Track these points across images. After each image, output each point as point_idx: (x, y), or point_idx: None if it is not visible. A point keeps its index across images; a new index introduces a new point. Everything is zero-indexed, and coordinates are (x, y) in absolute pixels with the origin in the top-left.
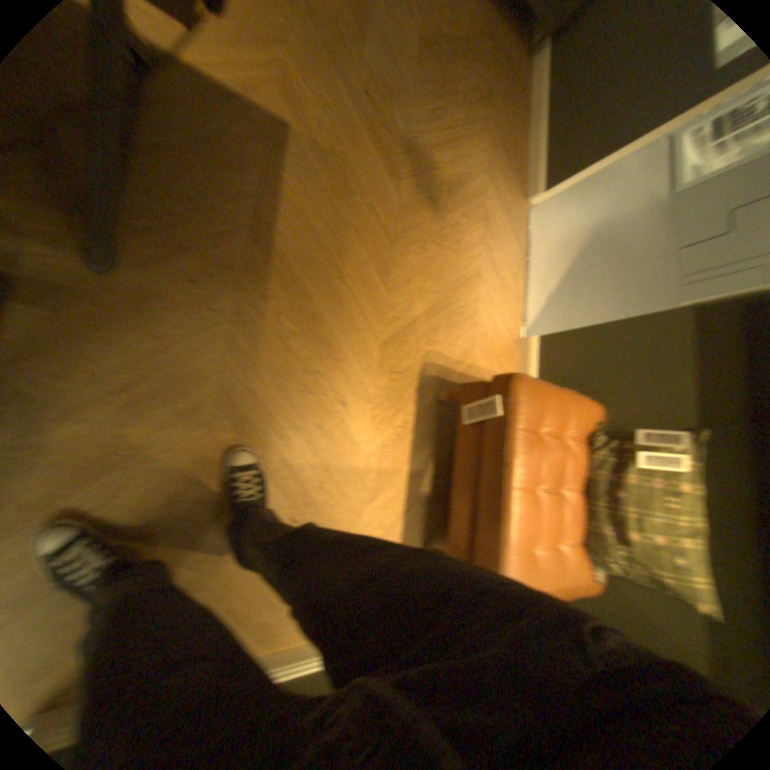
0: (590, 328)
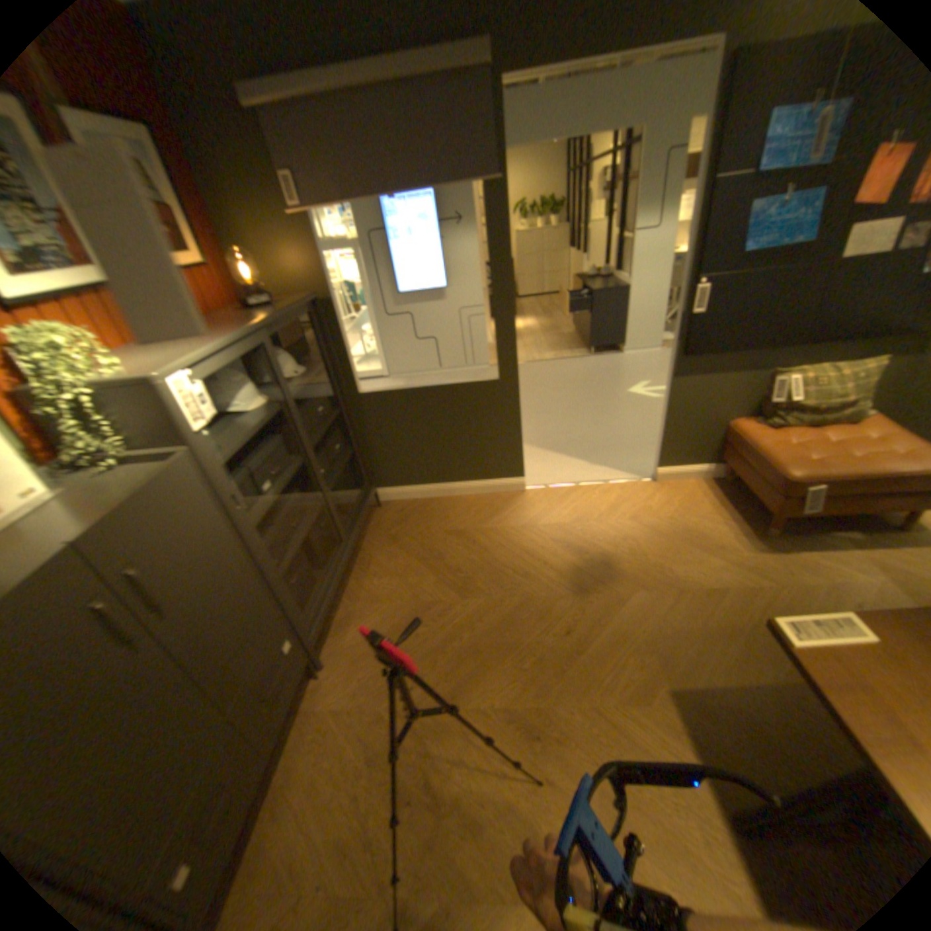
0: (664, 434)
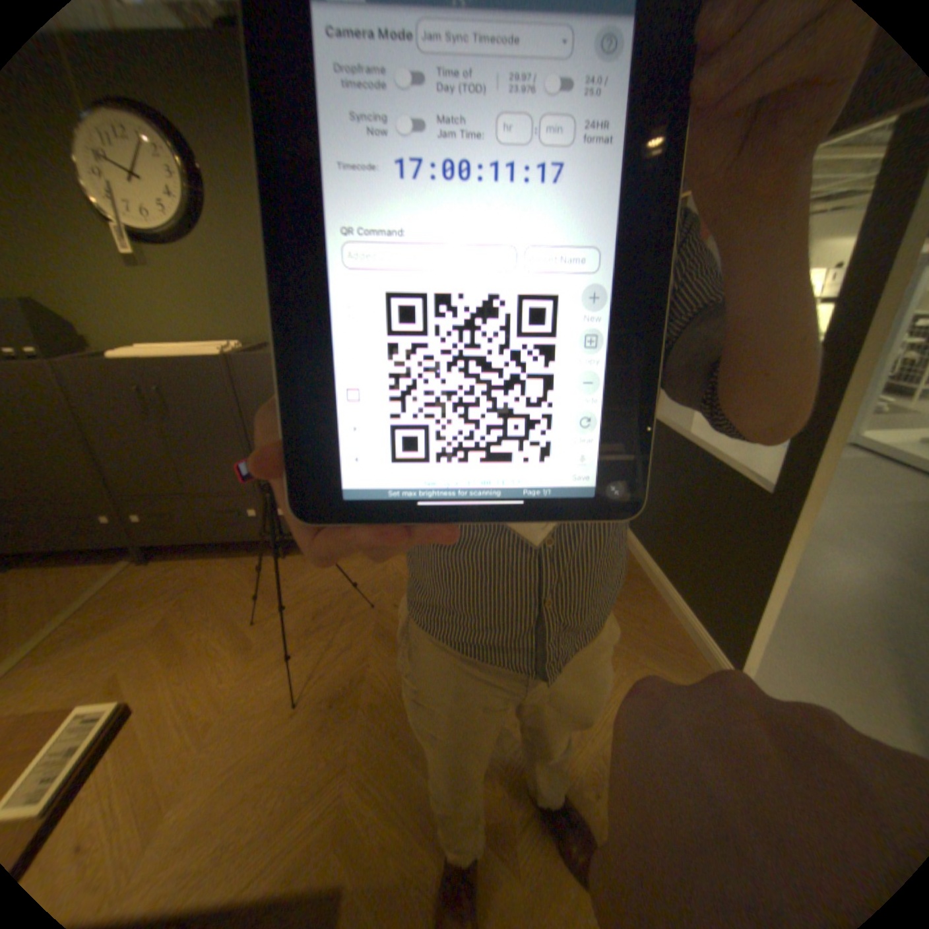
0: None
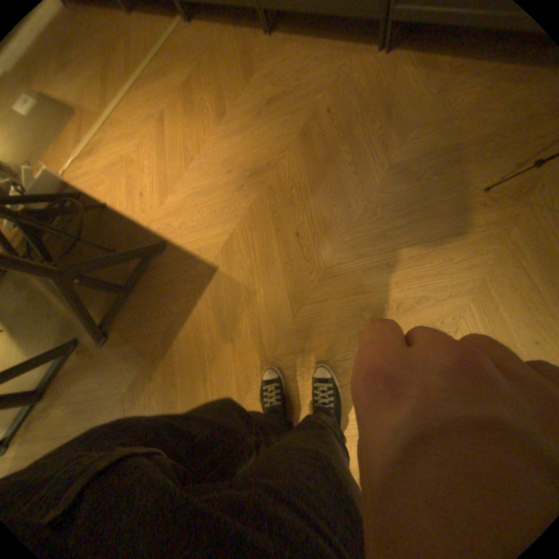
0: None
